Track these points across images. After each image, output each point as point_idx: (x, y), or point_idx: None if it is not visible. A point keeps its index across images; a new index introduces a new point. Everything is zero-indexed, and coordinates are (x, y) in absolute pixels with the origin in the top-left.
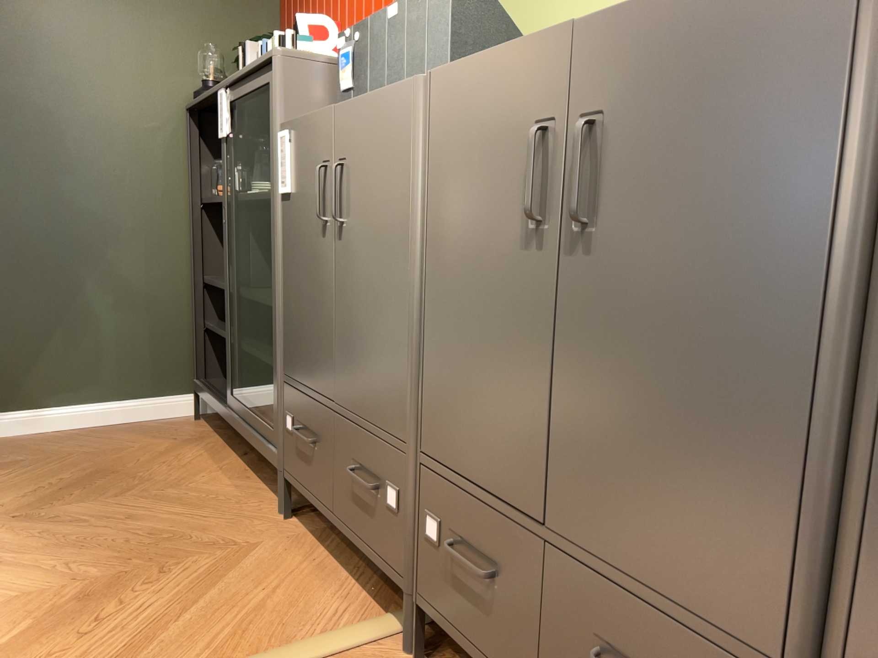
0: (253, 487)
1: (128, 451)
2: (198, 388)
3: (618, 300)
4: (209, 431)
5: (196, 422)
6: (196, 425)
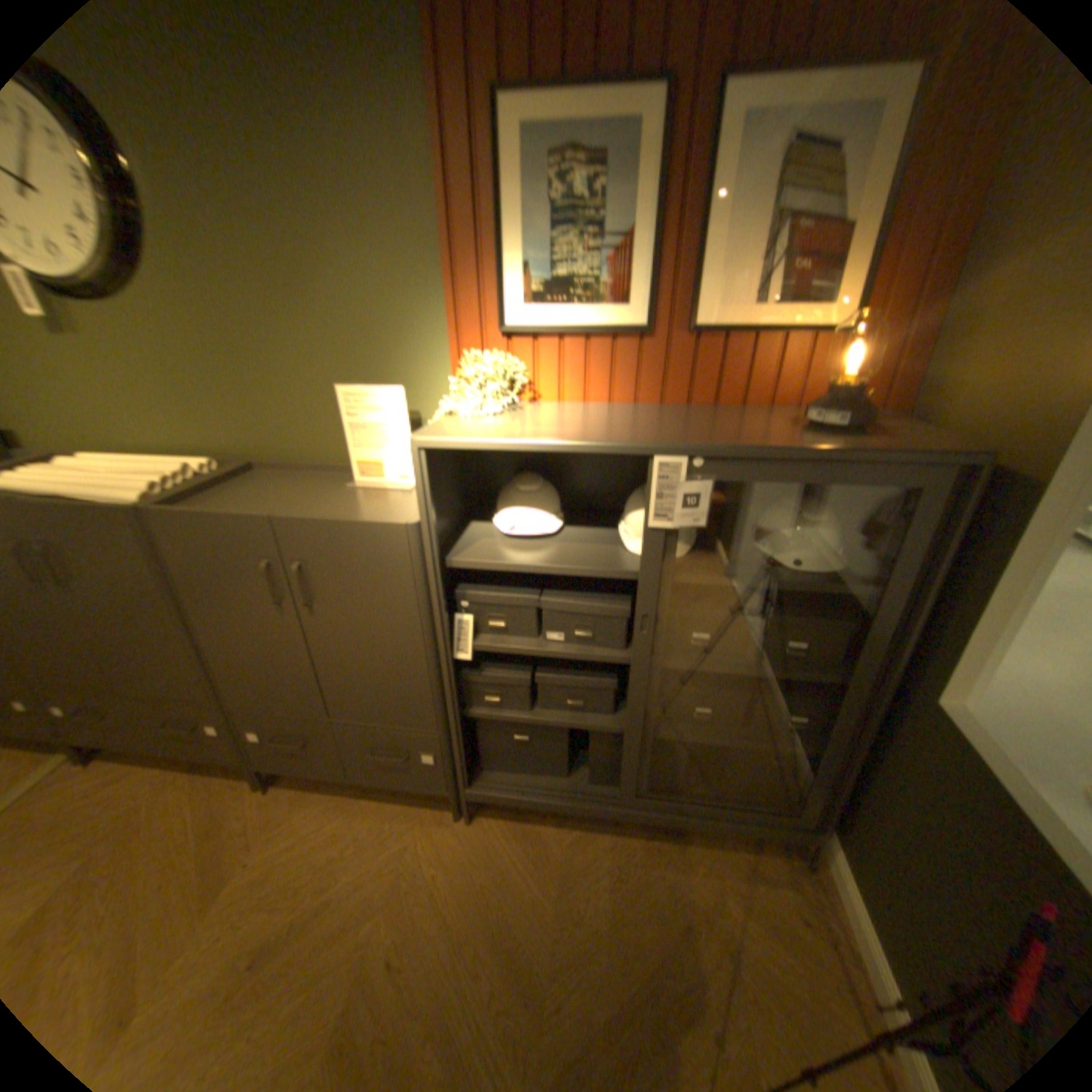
0: None
1: None
2: None
3: (98, 612)
4: None
5: None
6: None
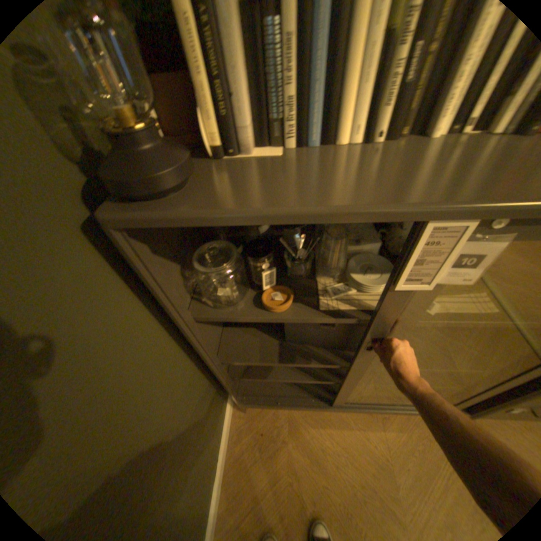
0: (405, 421)
1: (300, 492)
2: (255, 408)
3: None
4: (277, 412)
5: (250, 413)
6: (258, 416)
